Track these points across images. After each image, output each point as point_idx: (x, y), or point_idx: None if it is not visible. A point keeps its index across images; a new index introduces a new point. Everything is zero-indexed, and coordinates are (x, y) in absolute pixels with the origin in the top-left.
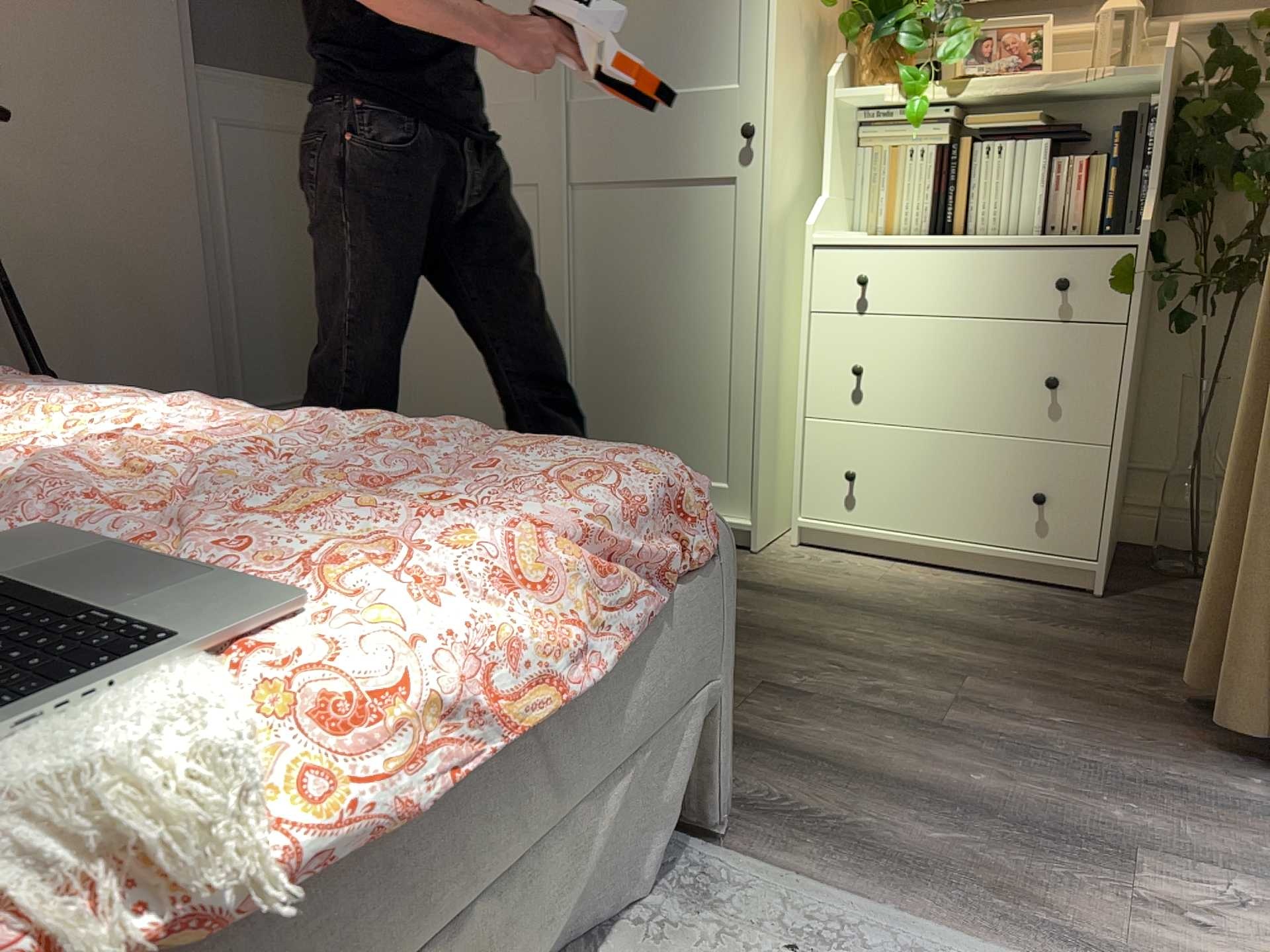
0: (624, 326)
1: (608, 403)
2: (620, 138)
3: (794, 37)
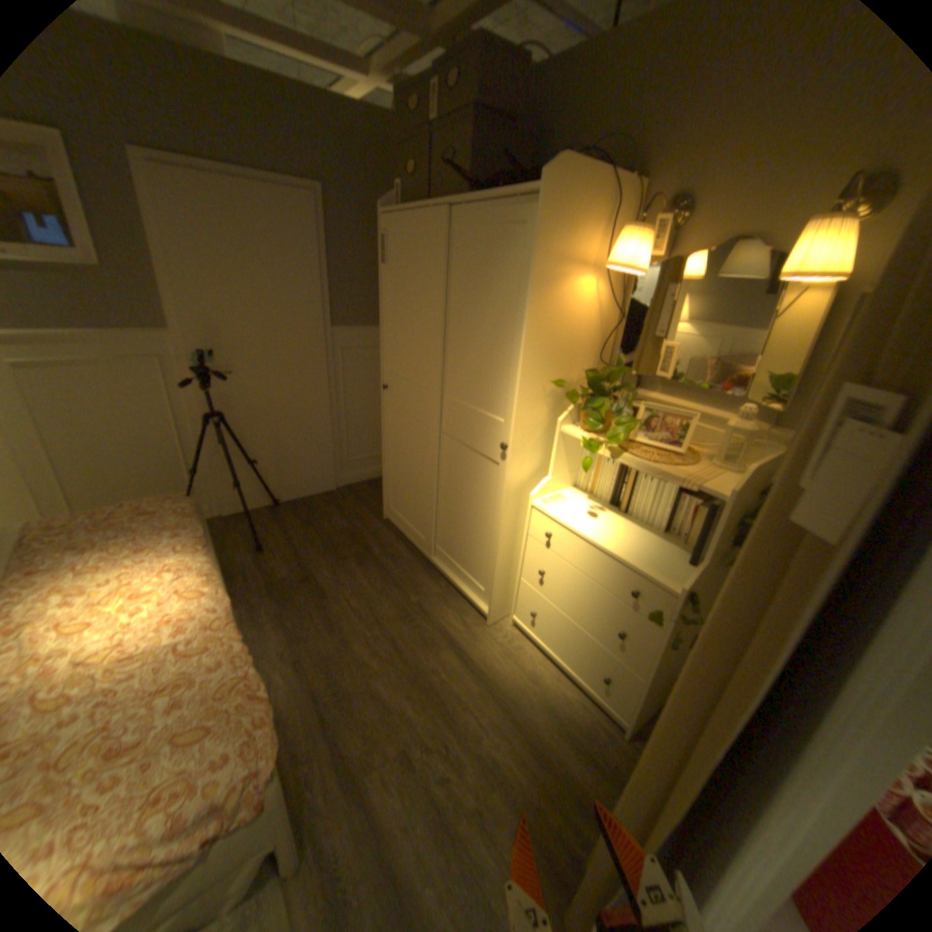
0: (456, 501)
1: (448, 528)
2: (459, 420)
3: (537, 401)
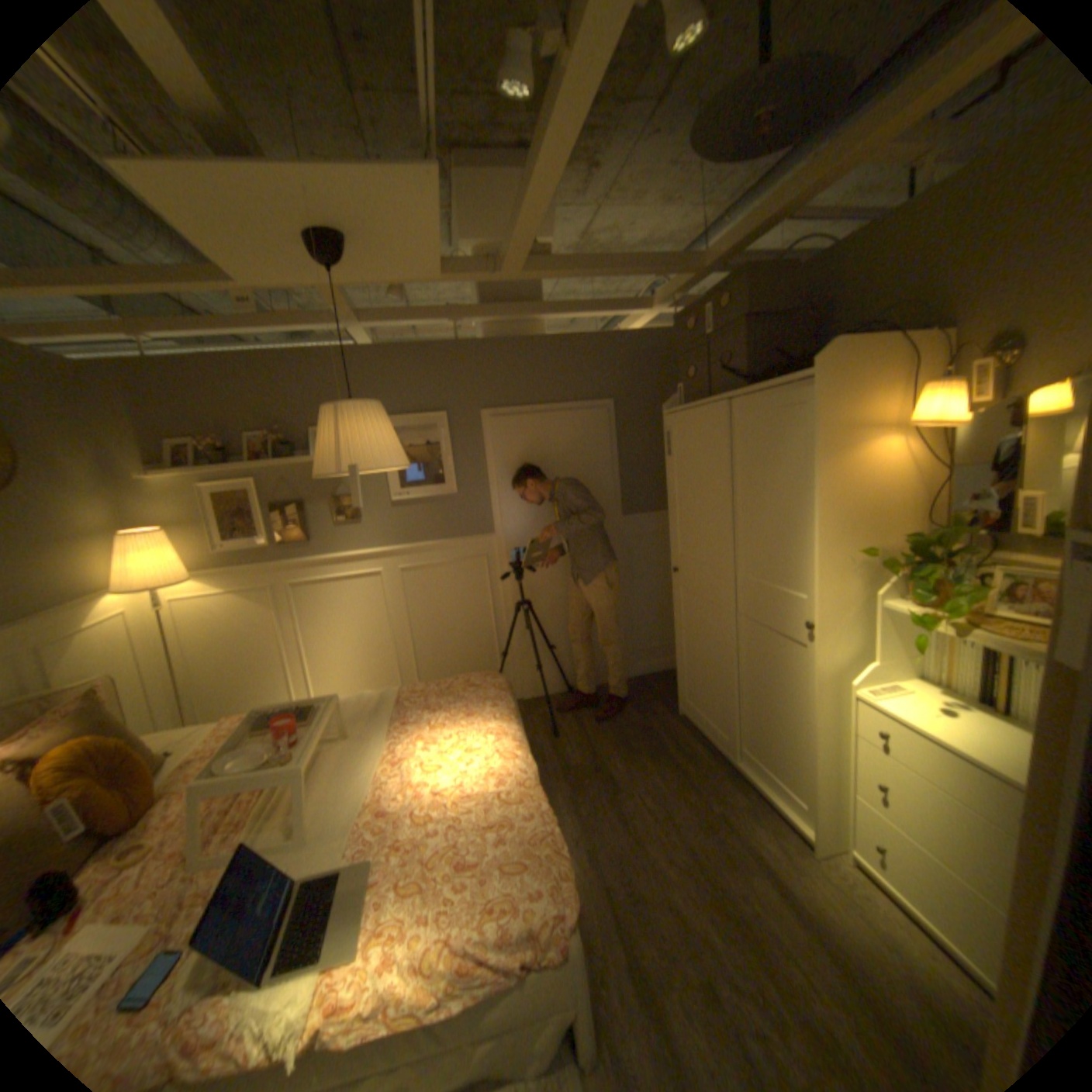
0: (761, 693)
1: (755, 727)
2: (757, 600)
3: (845, 574)
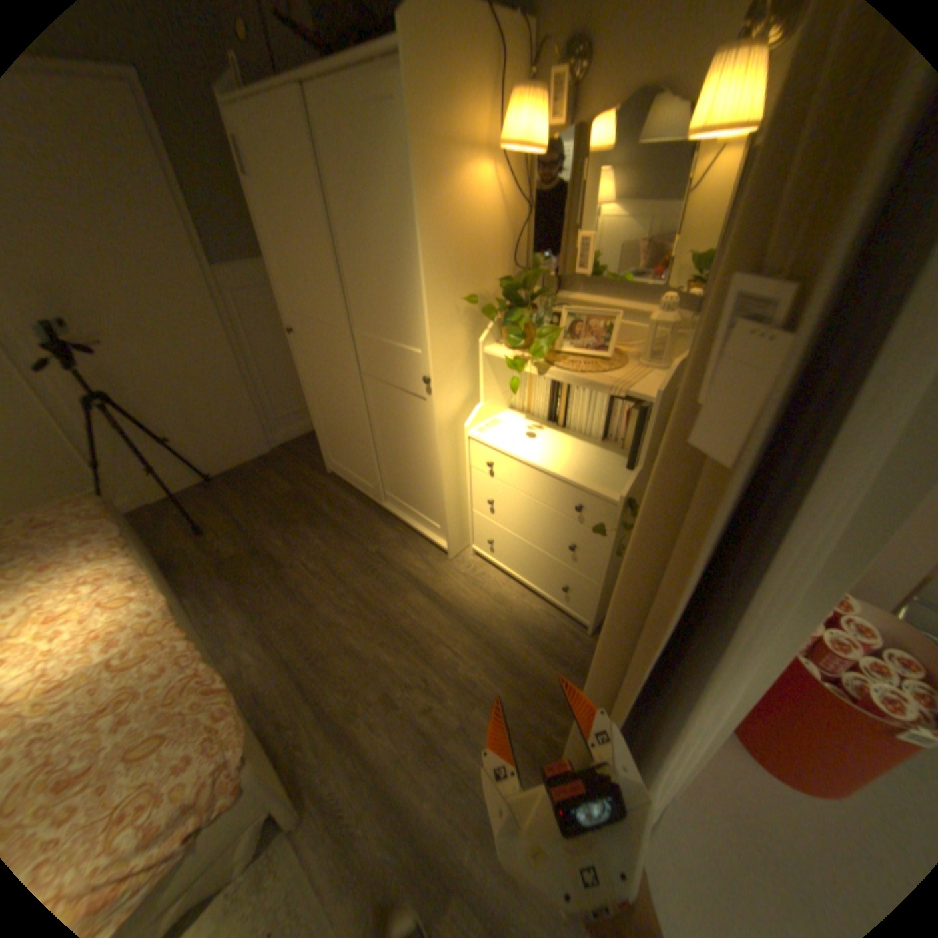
0: (394, 445)
1: (394, 473)
2: (378, 359)
3: (453, 325)
